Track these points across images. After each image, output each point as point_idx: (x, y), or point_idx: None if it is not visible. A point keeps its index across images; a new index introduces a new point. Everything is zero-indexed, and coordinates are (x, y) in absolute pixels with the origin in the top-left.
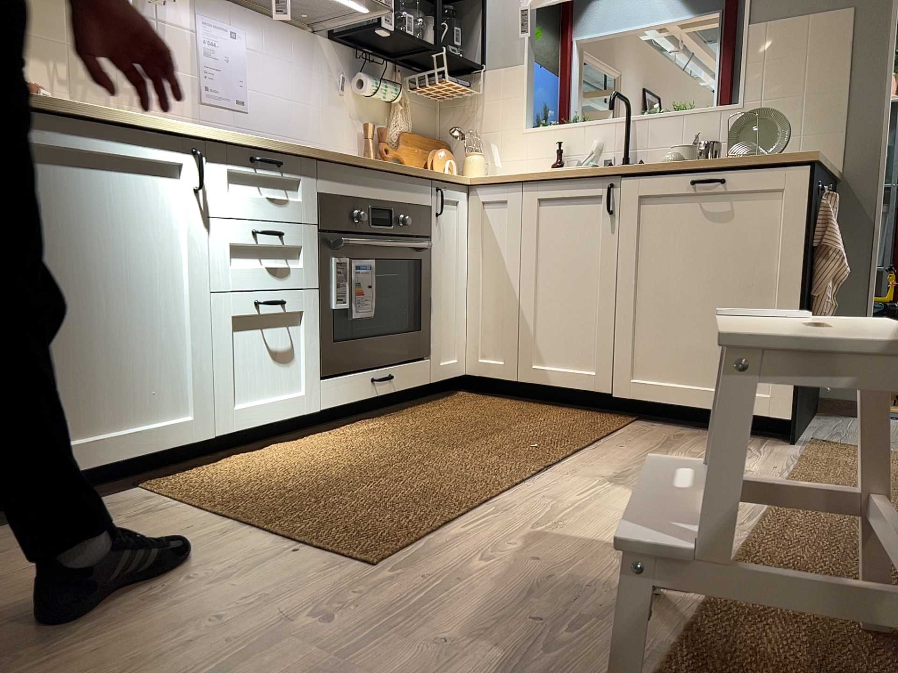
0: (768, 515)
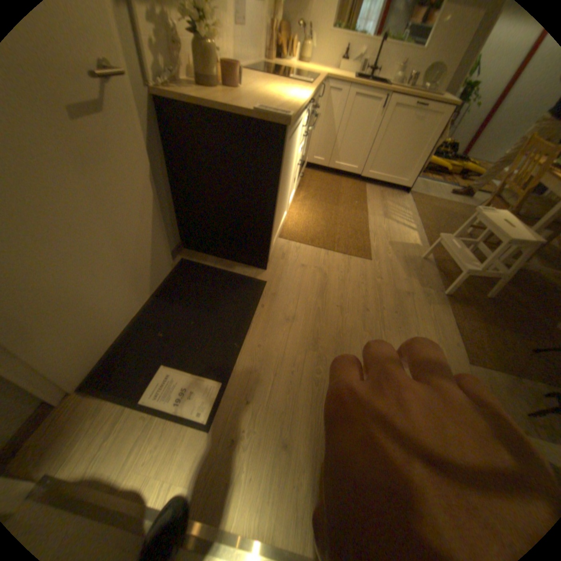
0: (423, 226)
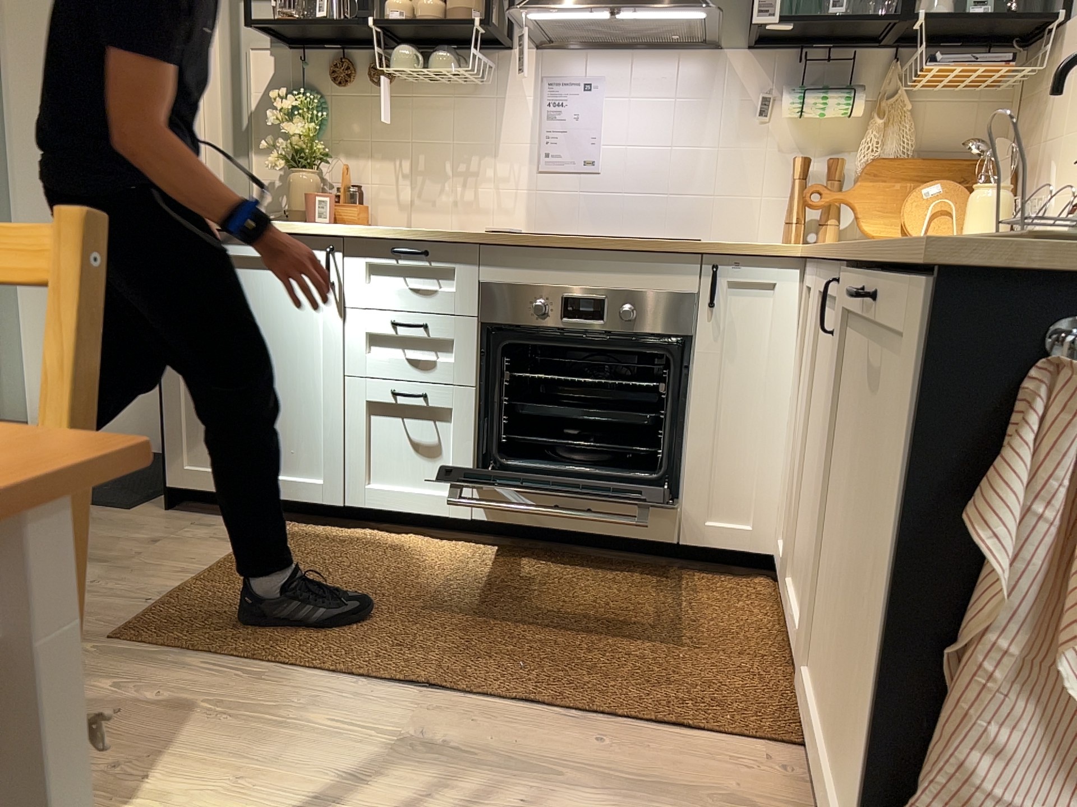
0: None
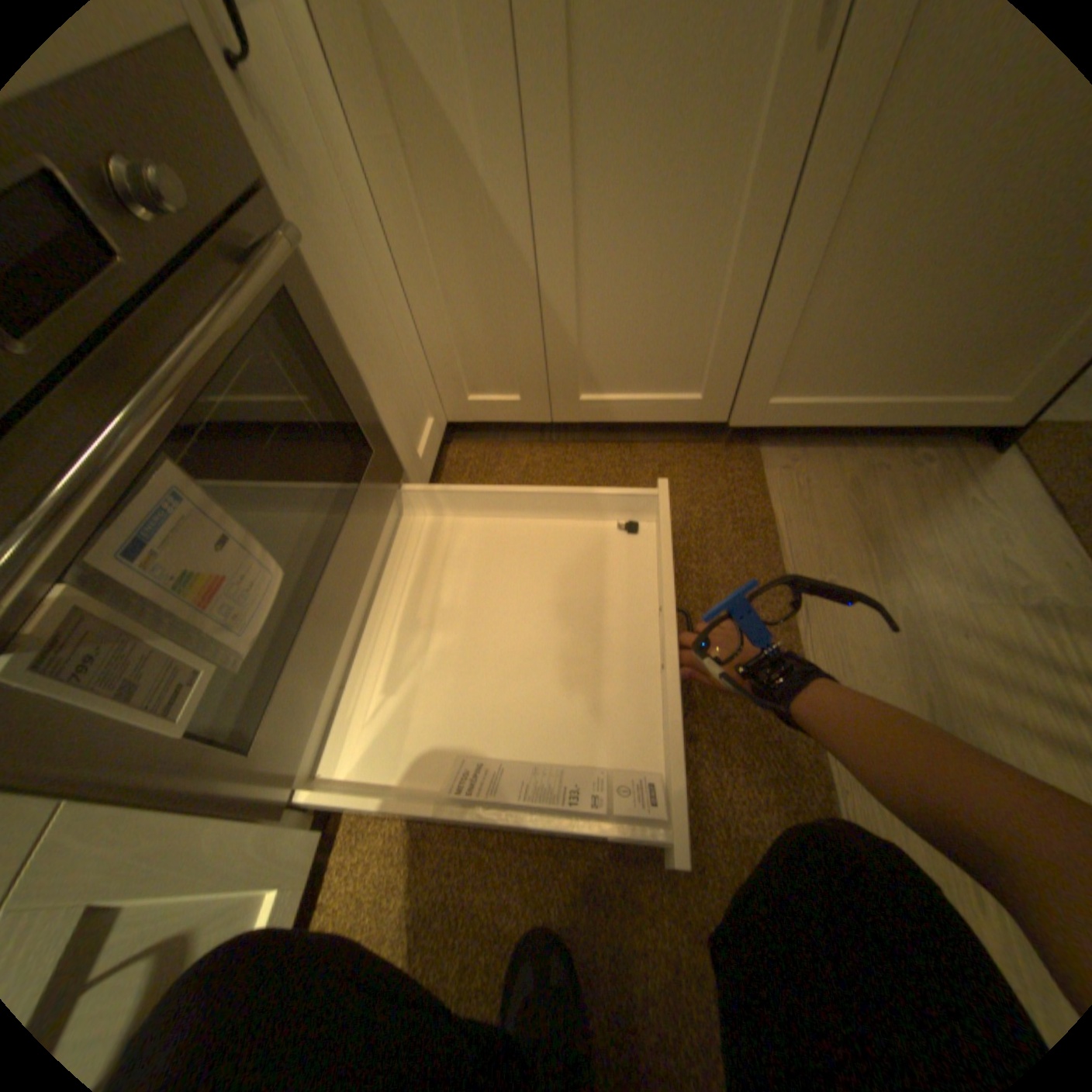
0: None
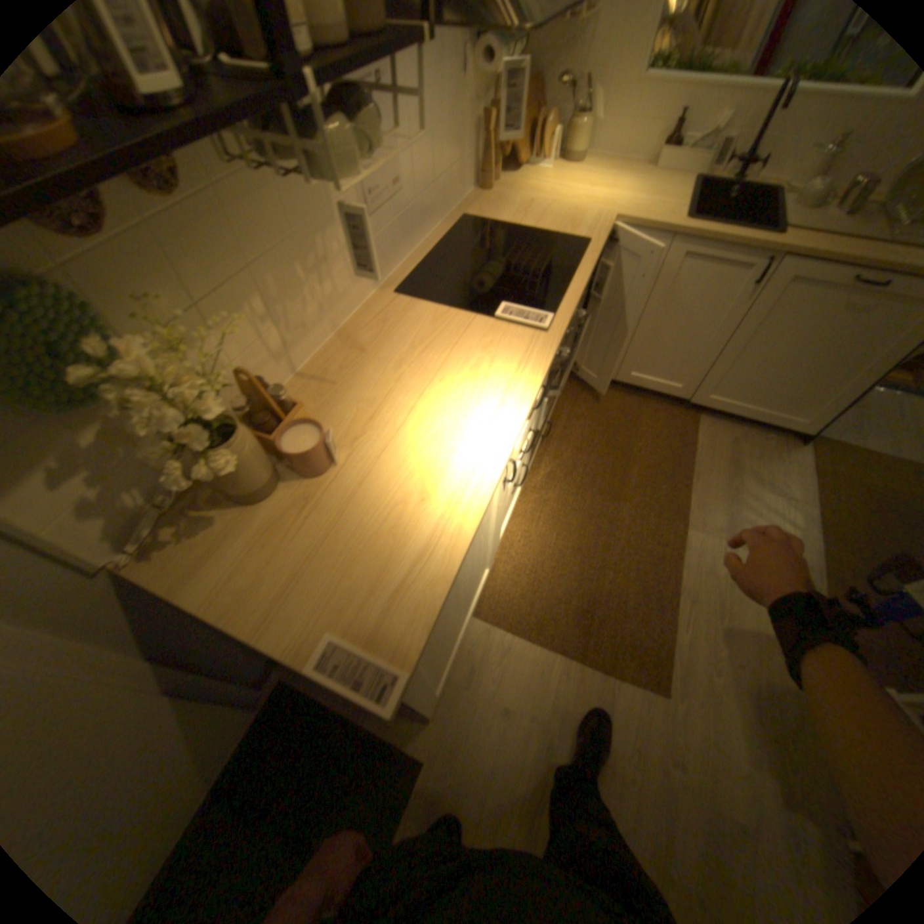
0: (830, 573)
